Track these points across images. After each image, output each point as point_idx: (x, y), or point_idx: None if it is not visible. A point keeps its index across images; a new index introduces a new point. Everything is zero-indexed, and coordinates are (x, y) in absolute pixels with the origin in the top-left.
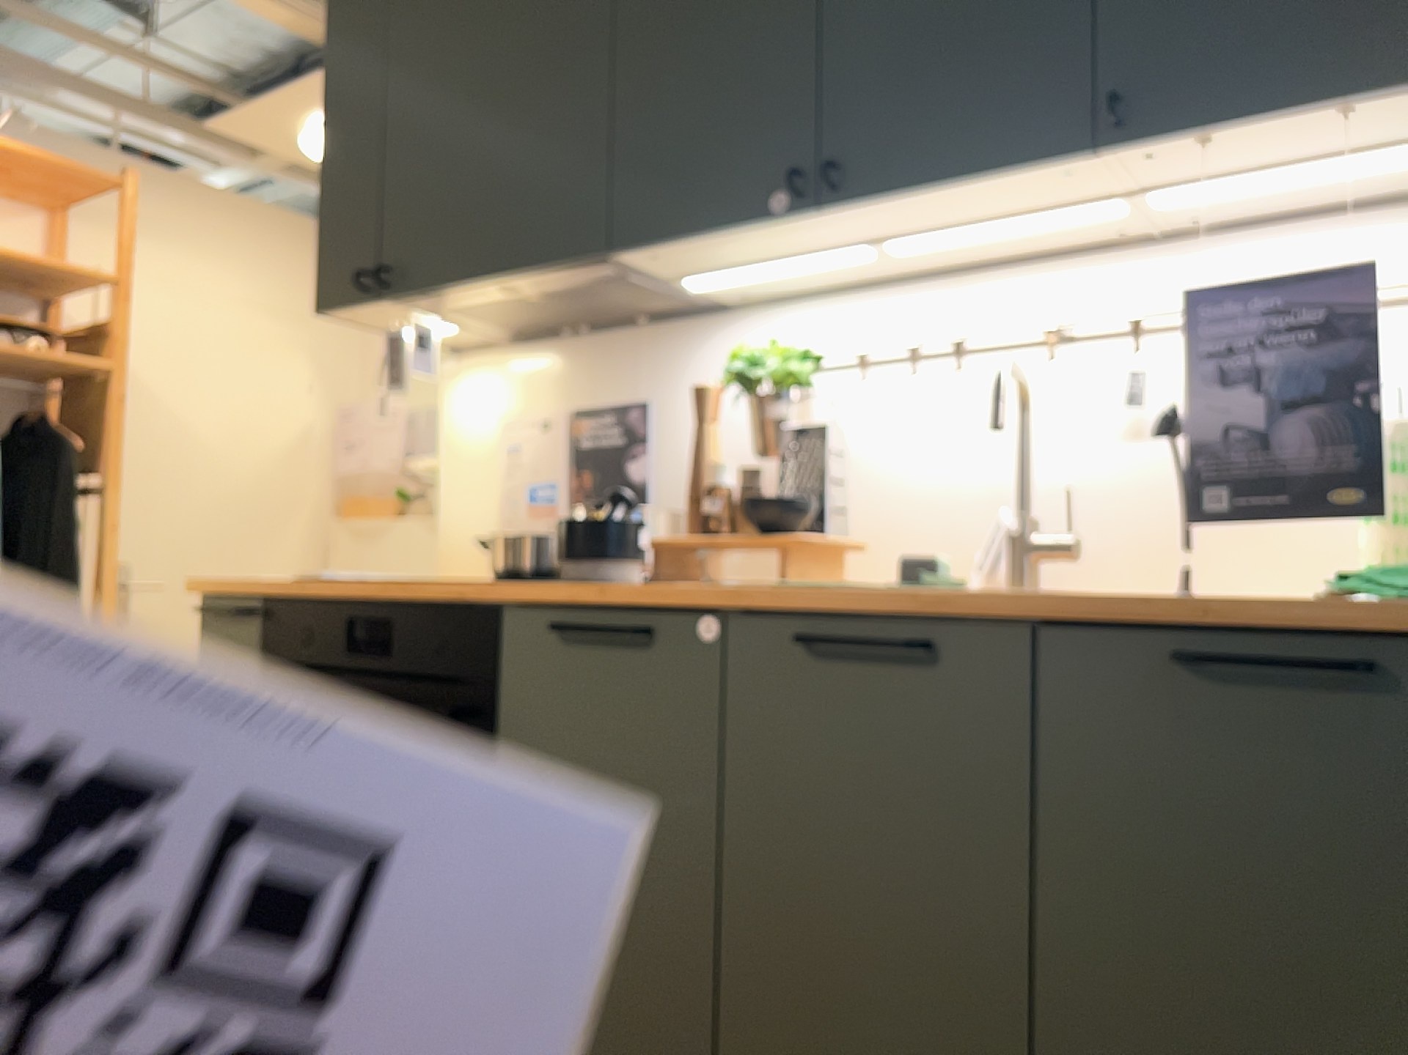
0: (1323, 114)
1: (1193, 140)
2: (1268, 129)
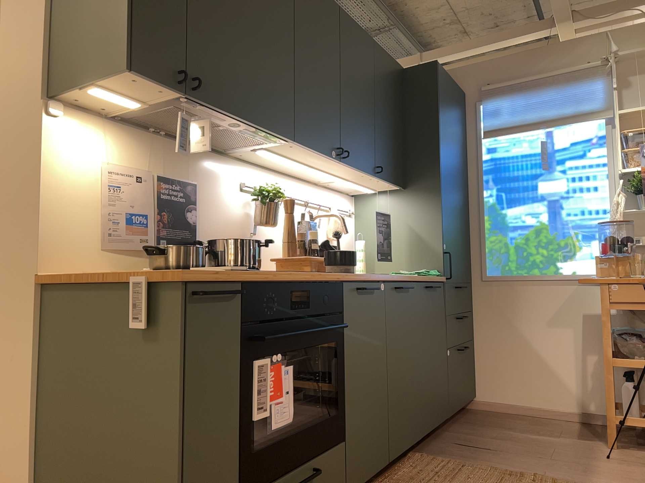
0: (389, 183)
1: (379, 179)
2: (382, 182)
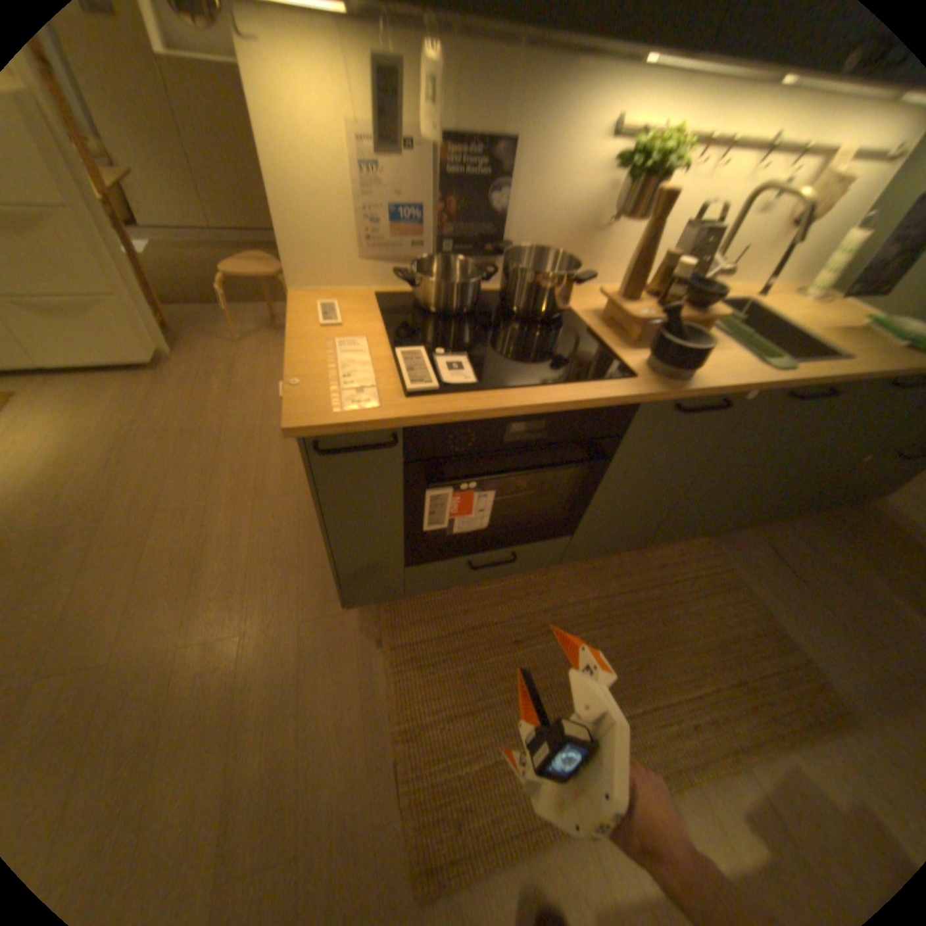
0: None
1: None
2: None
